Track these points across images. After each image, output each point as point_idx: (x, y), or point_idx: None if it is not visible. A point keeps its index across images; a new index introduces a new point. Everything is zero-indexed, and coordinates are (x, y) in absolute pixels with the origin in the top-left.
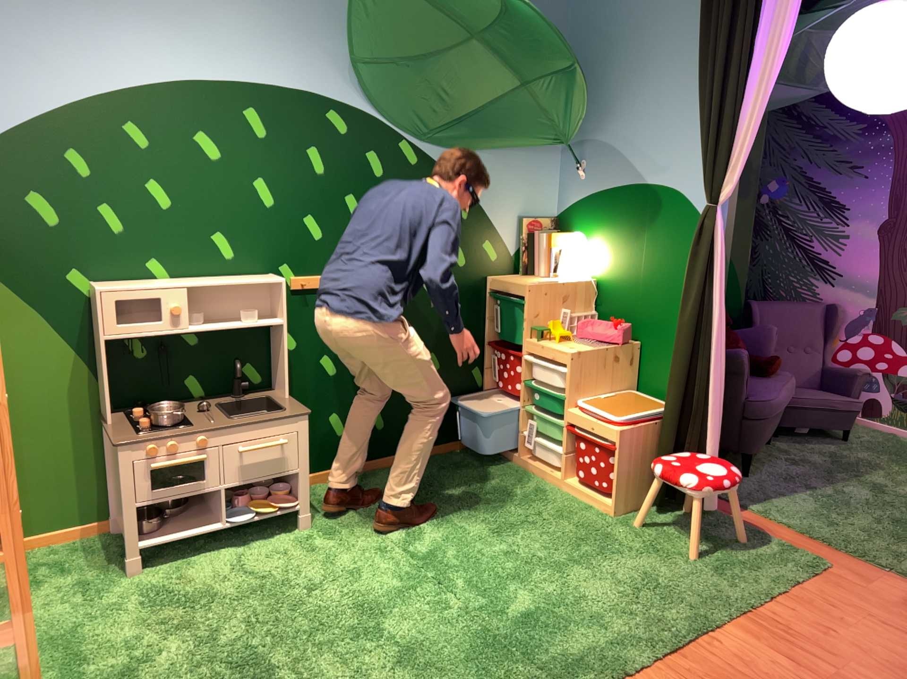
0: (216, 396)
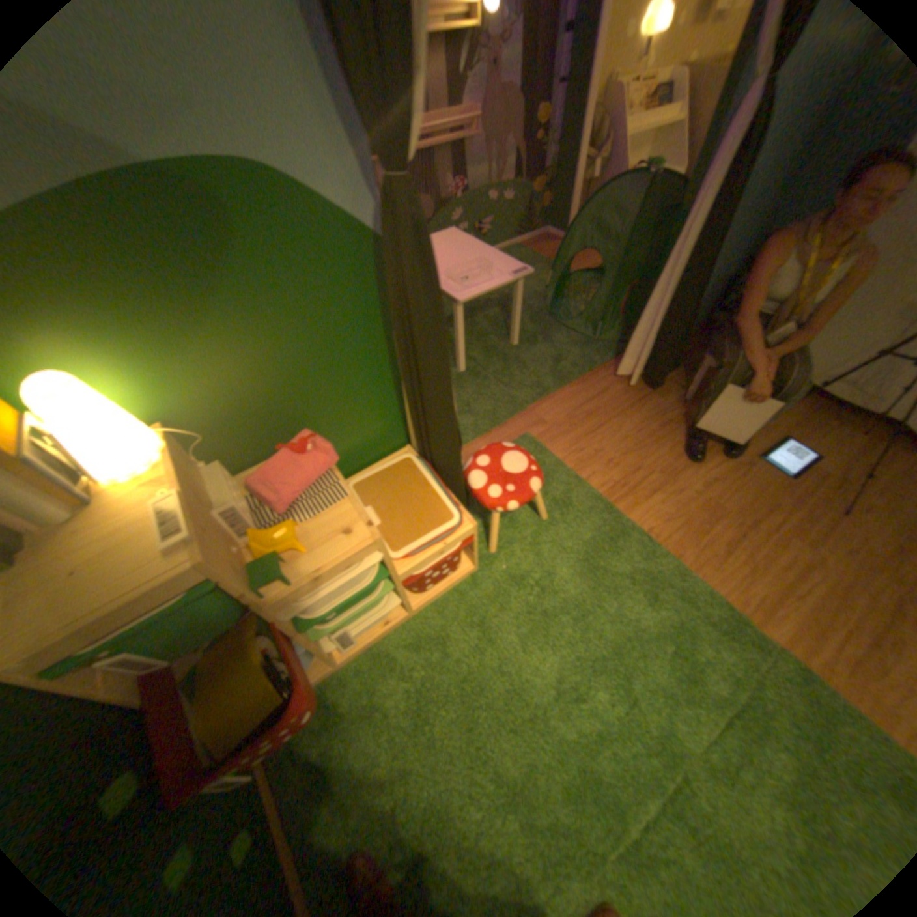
0: None
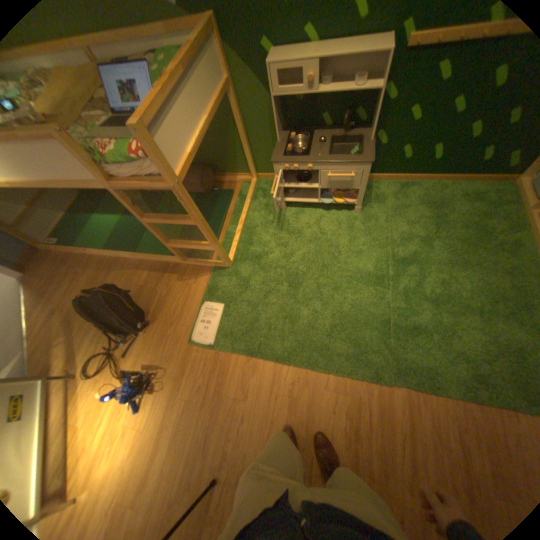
0: (337, 127)
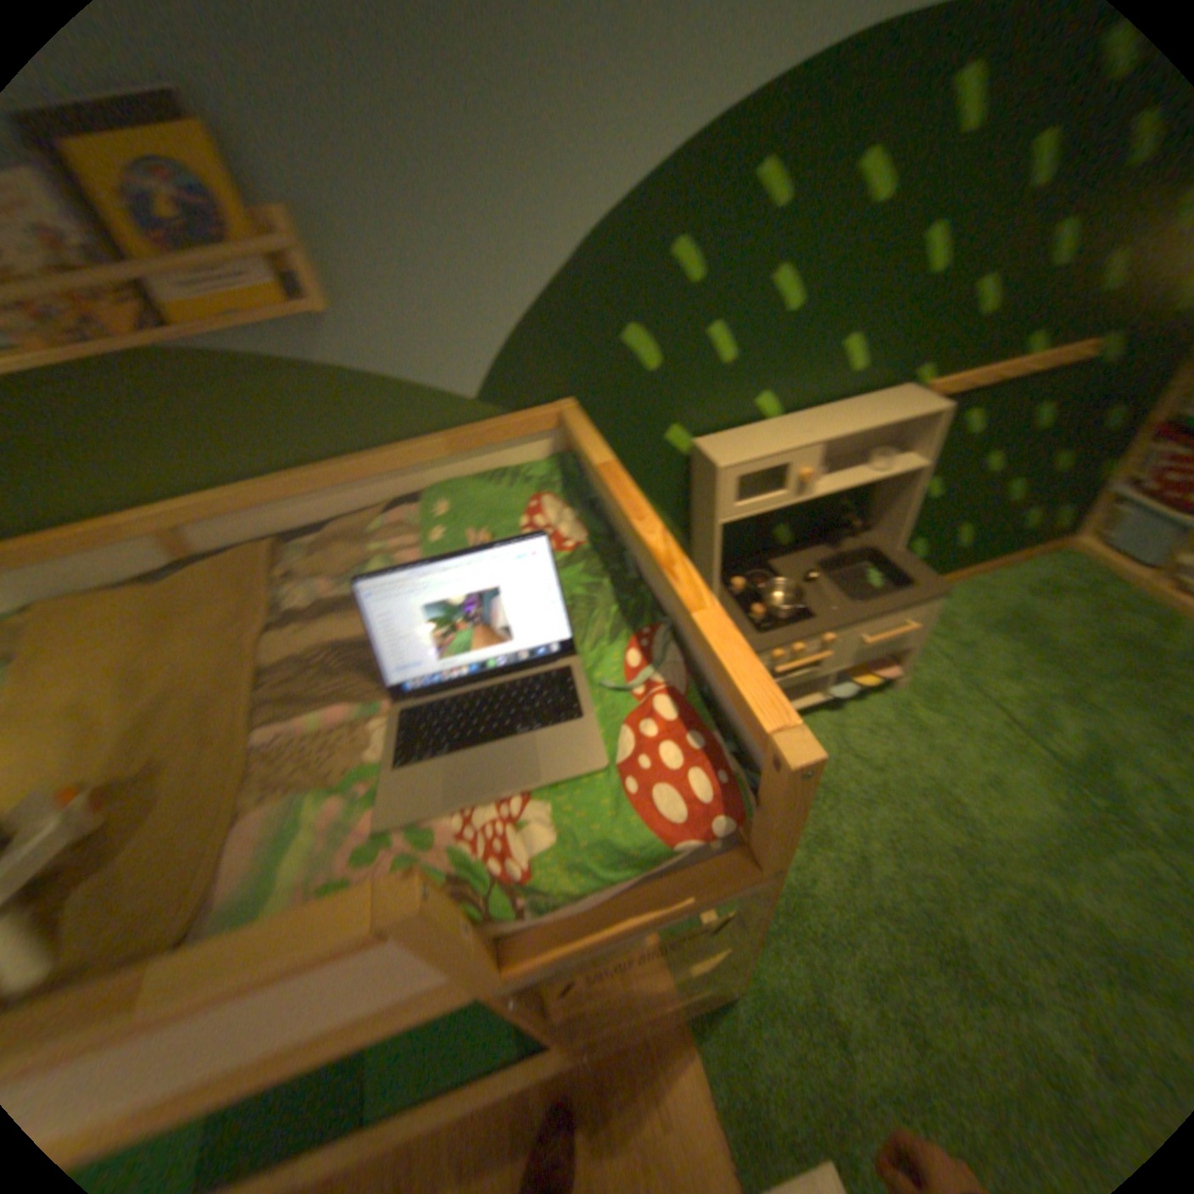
0: (804, 541)
